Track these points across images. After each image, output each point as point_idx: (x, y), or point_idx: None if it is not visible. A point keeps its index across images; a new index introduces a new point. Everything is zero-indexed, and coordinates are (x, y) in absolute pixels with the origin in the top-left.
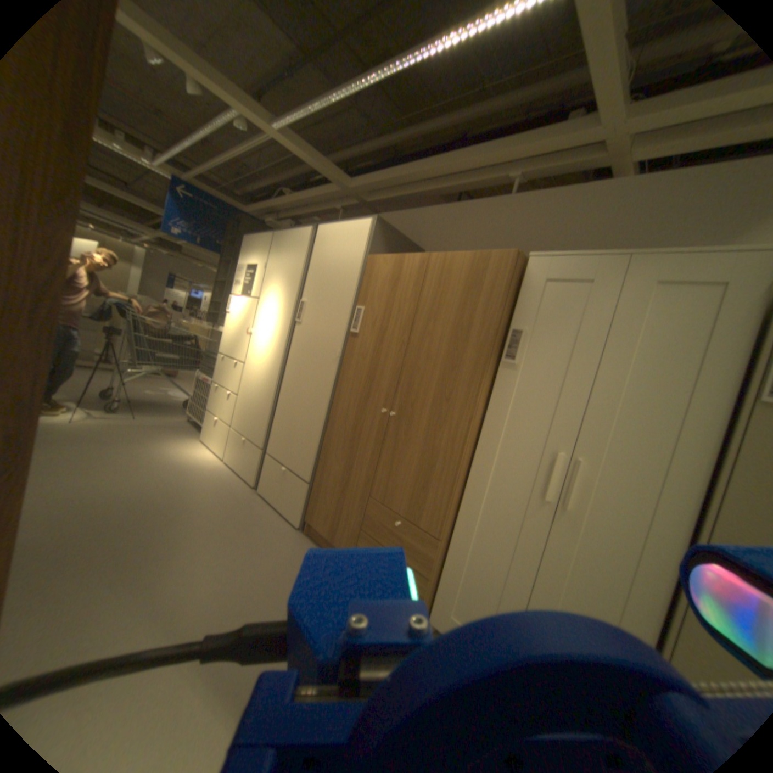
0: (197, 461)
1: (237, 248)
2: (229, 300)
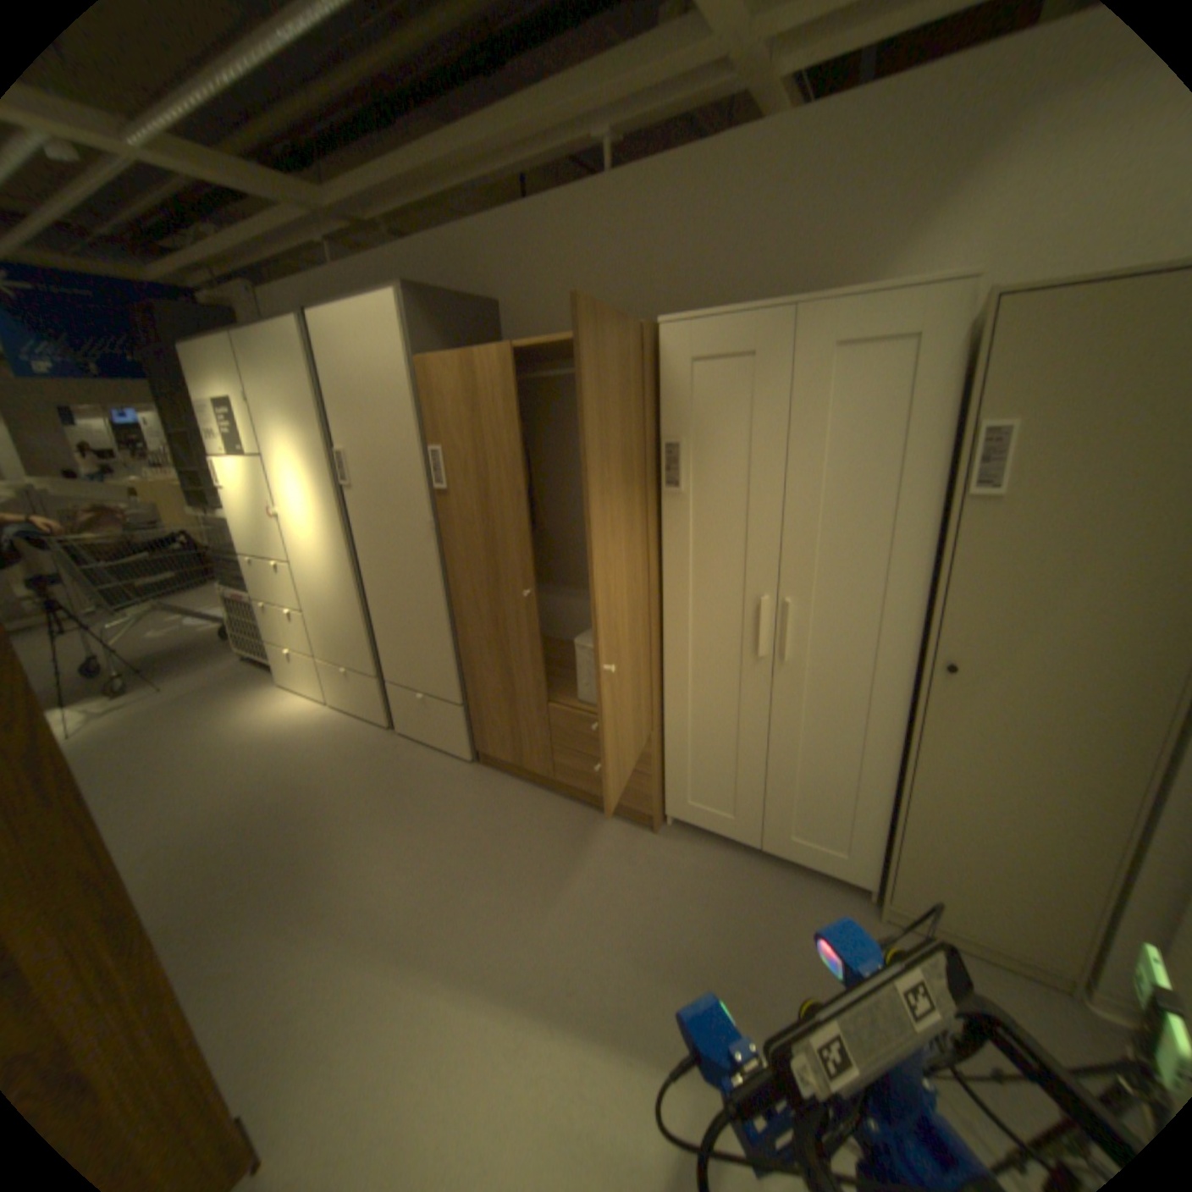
0: (293, 717)
1: (179, 367)
2: (212, 461)
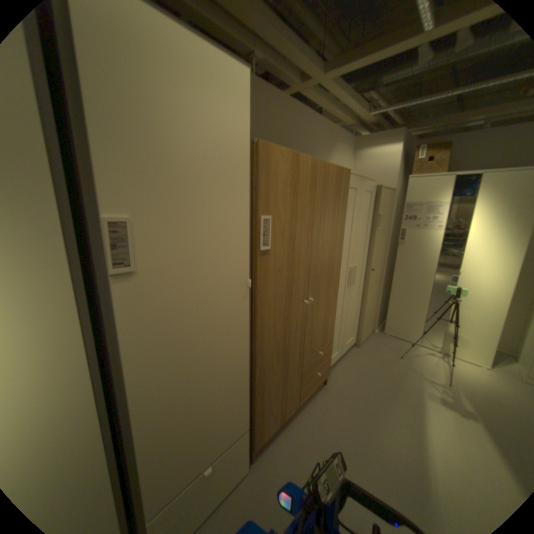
0: None
1: None
2: None
